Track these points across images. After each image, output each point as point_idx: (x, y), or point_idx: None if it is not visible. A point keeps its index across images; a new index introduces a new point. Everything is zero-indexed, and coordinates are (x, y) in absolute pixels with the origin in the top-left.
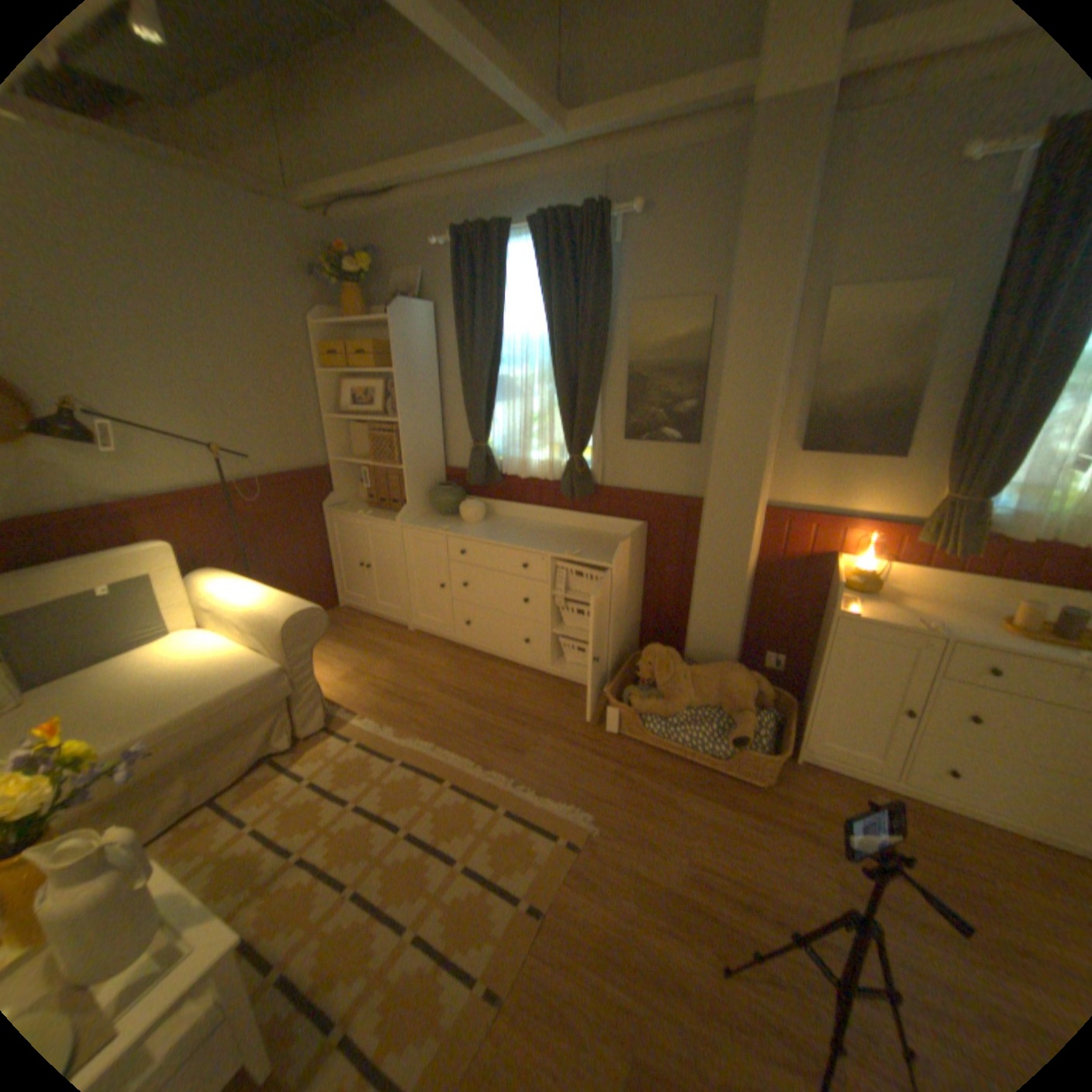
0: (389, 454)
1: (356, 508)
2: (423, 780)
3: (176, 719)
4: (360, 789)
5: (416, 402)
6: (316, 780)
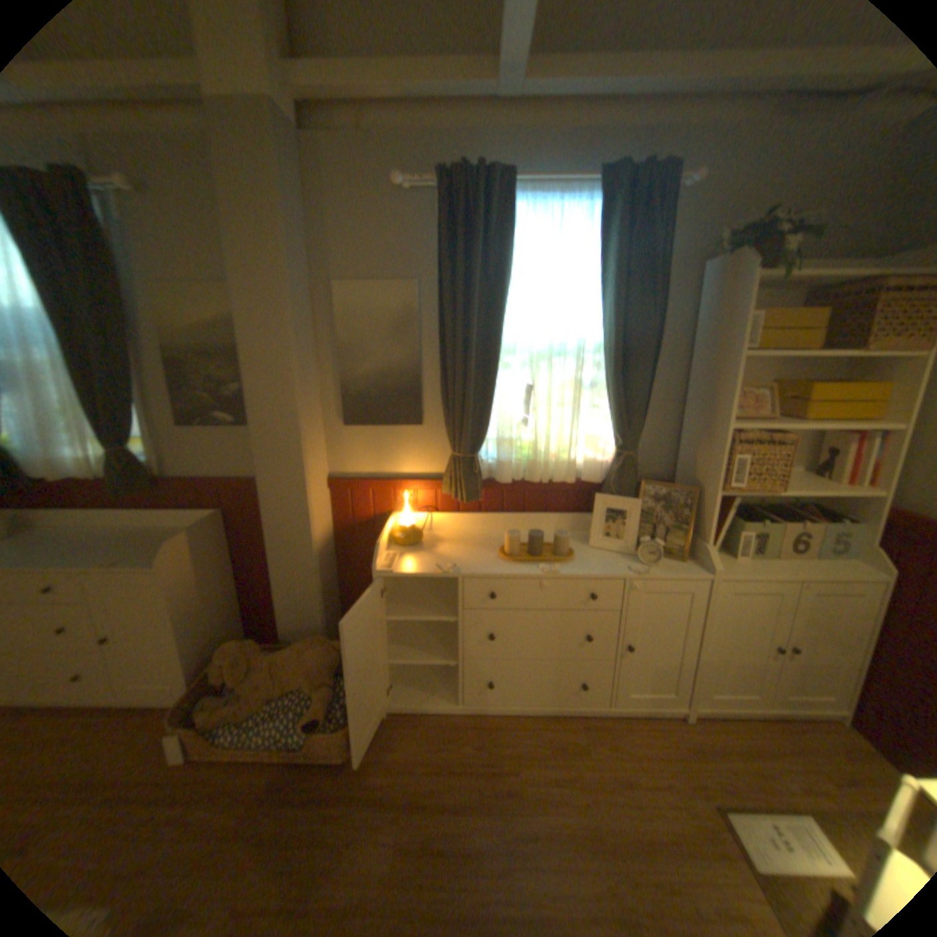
0: None
1: None
2: None
3: None
4: None
5: None
6: None
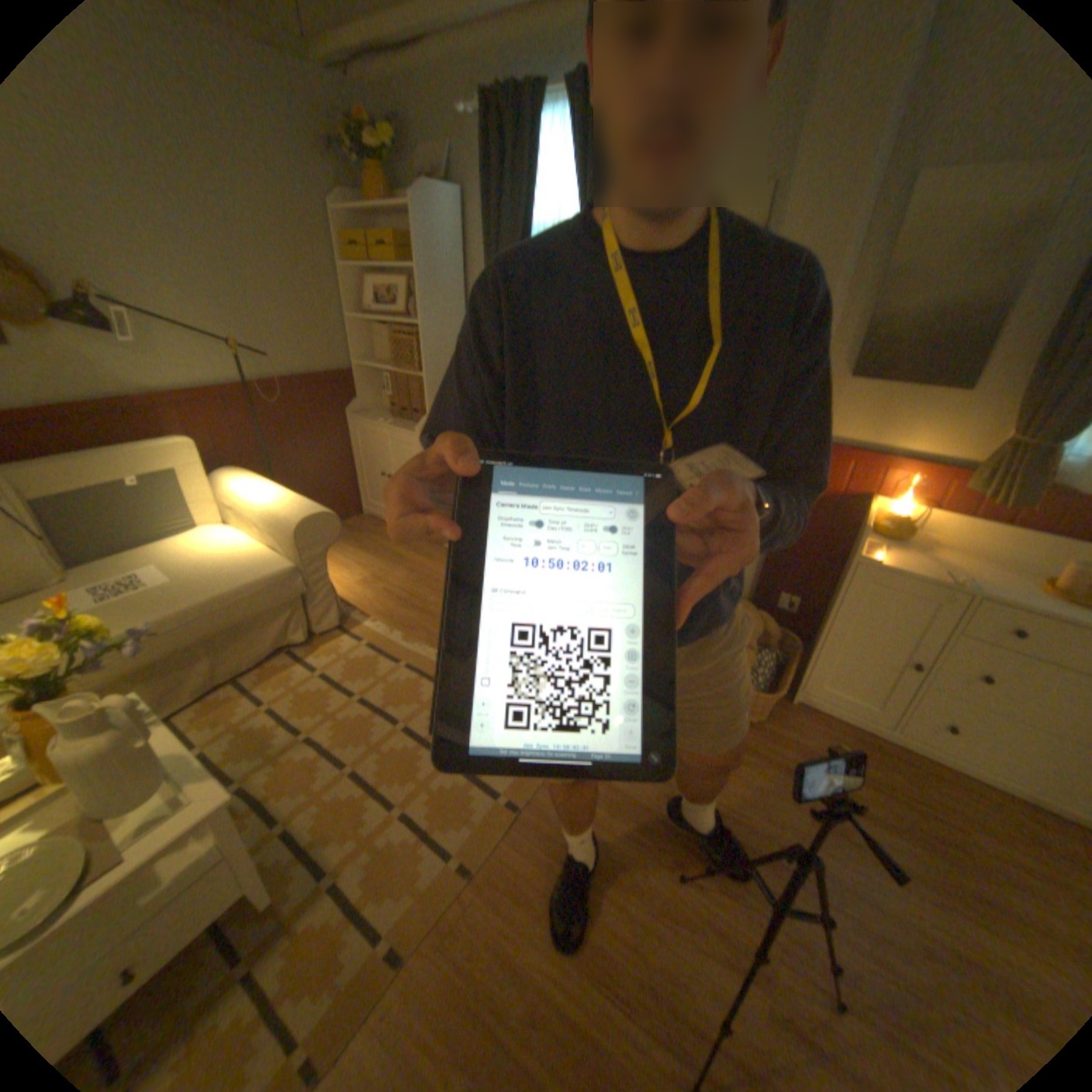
0: (410, 360)
1: (378, 416)
2: (424, 682)
3: (195, 606)
4: (366, 684)
5: (437, 303)
6: (327, 672)
